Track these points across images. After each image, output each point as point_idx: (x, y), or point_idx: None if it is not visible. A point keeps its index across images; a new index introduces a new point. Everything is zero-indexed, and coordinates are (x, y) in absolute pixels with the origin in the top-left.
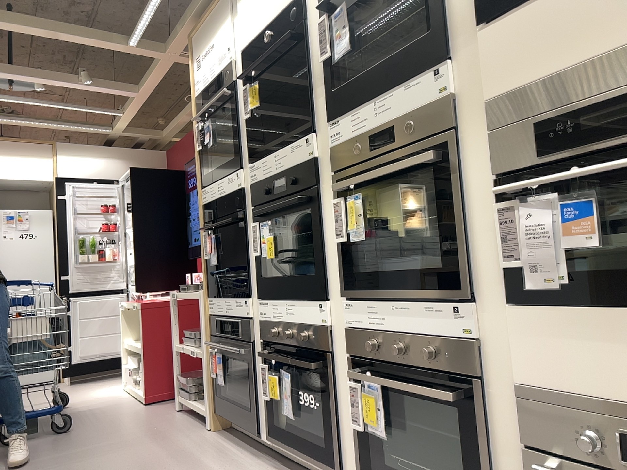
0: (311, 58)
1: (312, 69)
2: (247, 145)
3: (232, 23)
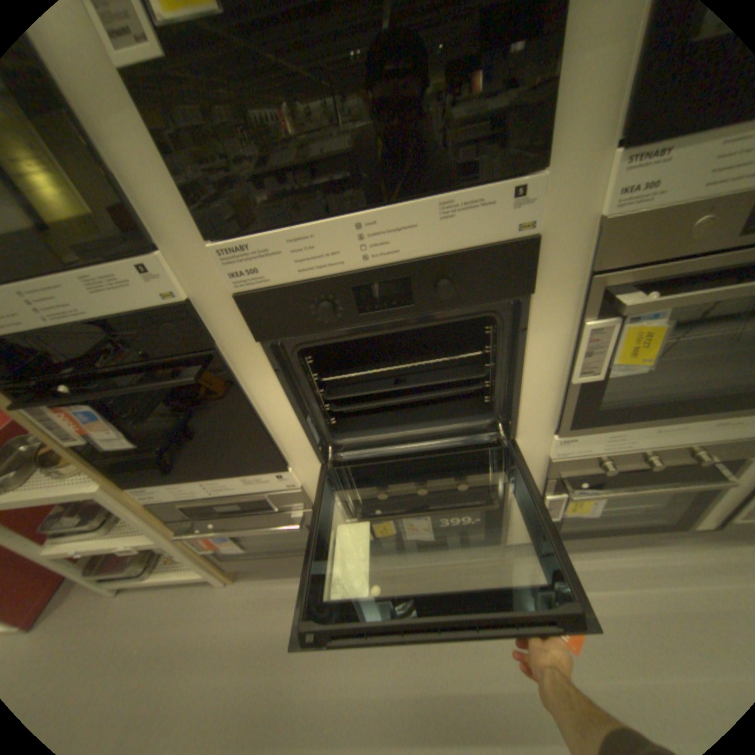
0: None
1: None
2: (162, 172)
3: None
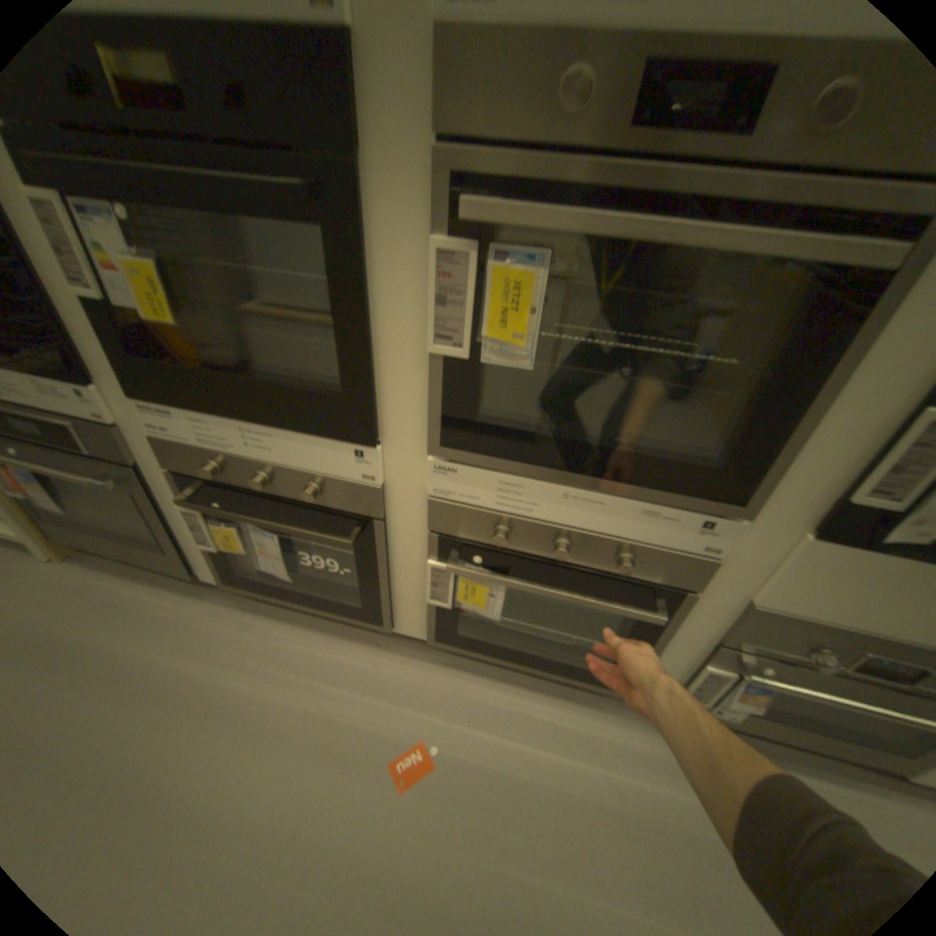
0: None
1: None
2: None
3: None
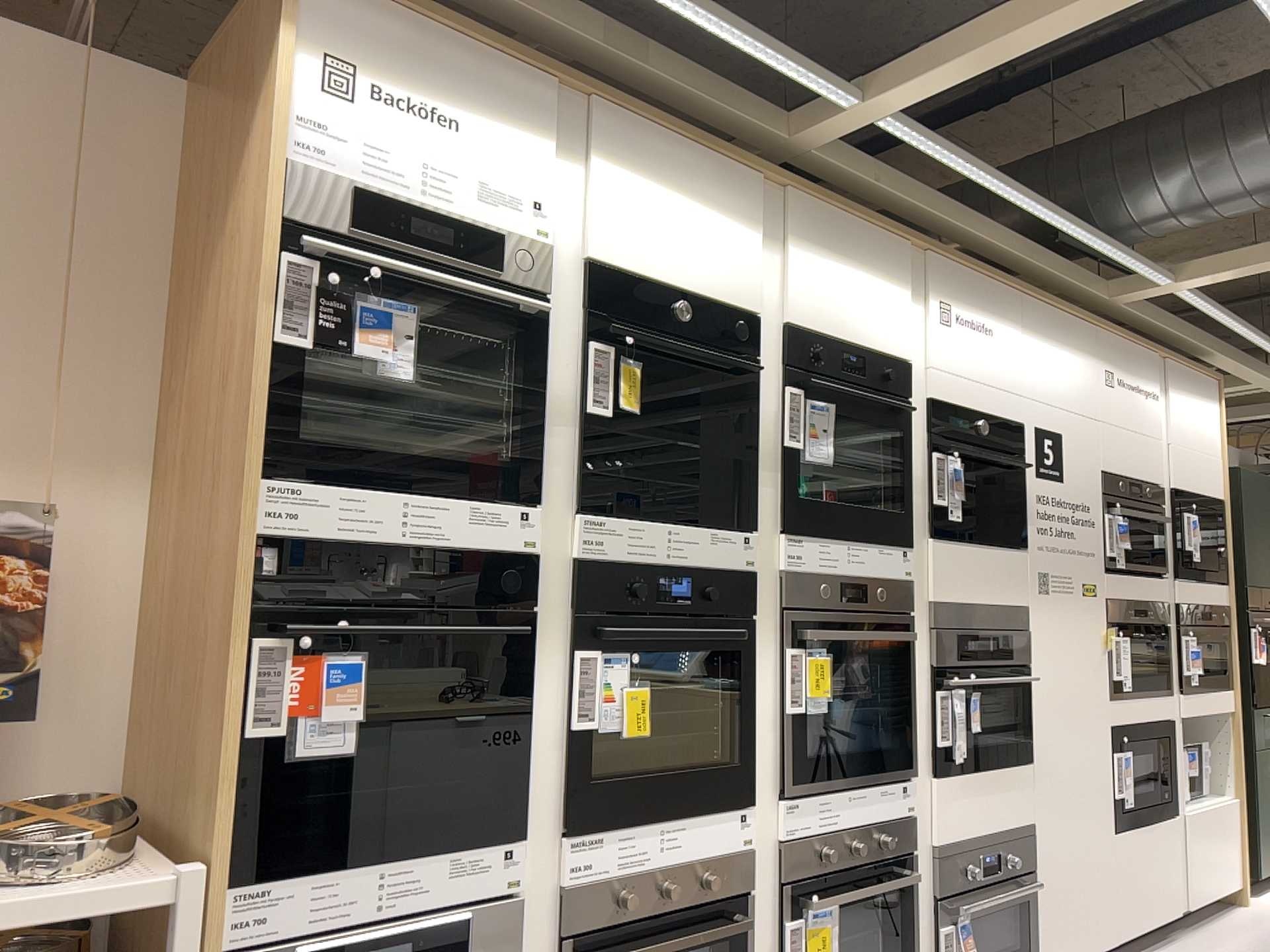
0: (754, 420)
1: (754, 437)
2: (571, 464)
3: (560, 171)
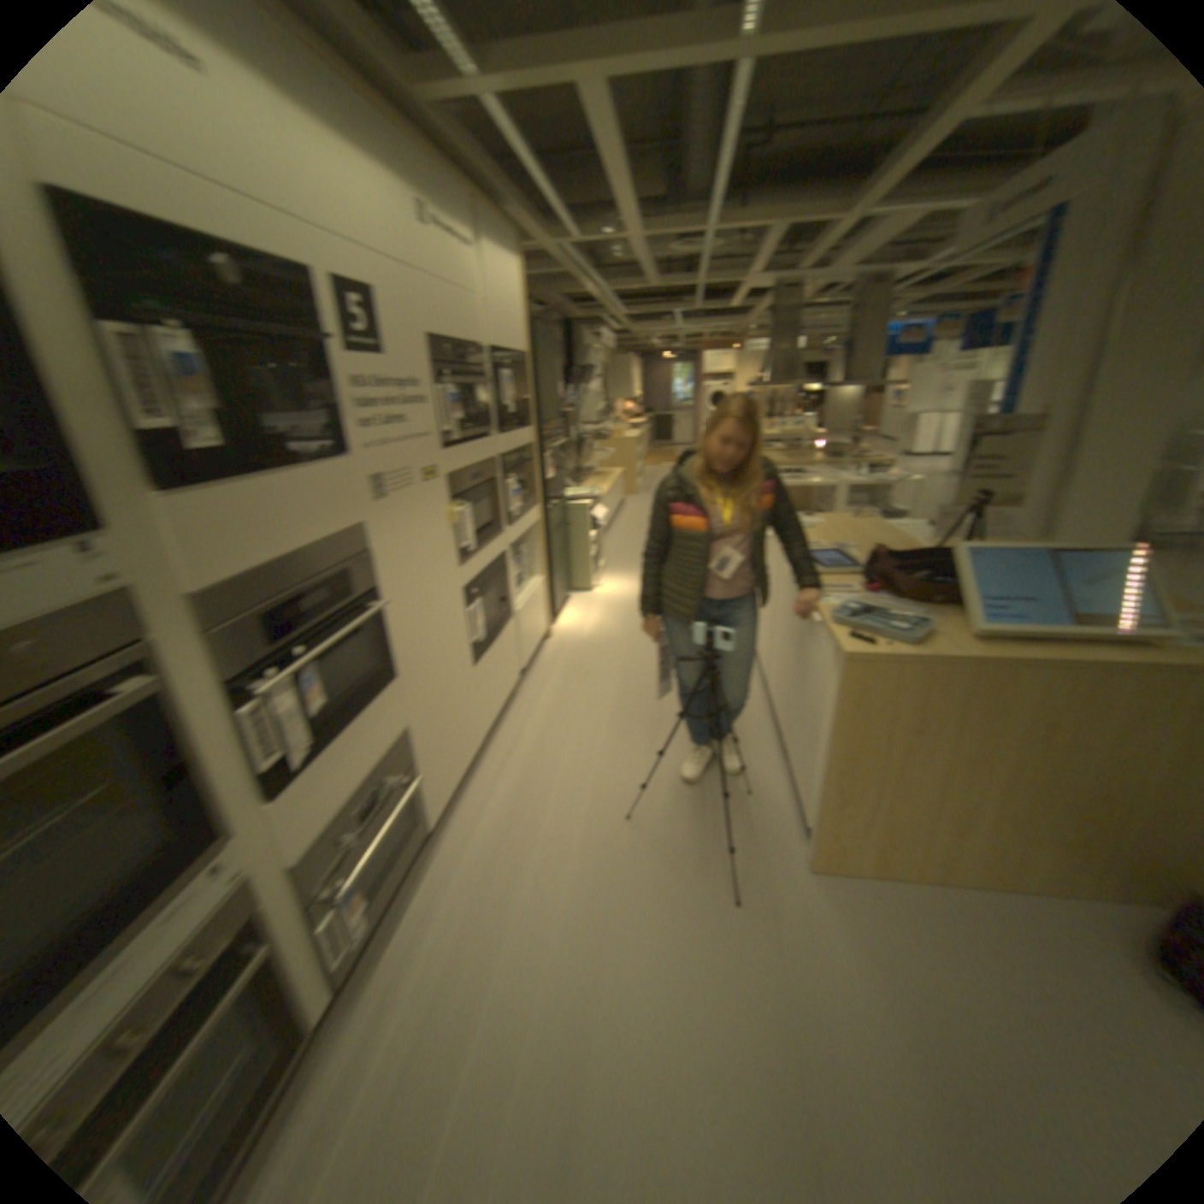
0: None
1: None
2: None
3: None
